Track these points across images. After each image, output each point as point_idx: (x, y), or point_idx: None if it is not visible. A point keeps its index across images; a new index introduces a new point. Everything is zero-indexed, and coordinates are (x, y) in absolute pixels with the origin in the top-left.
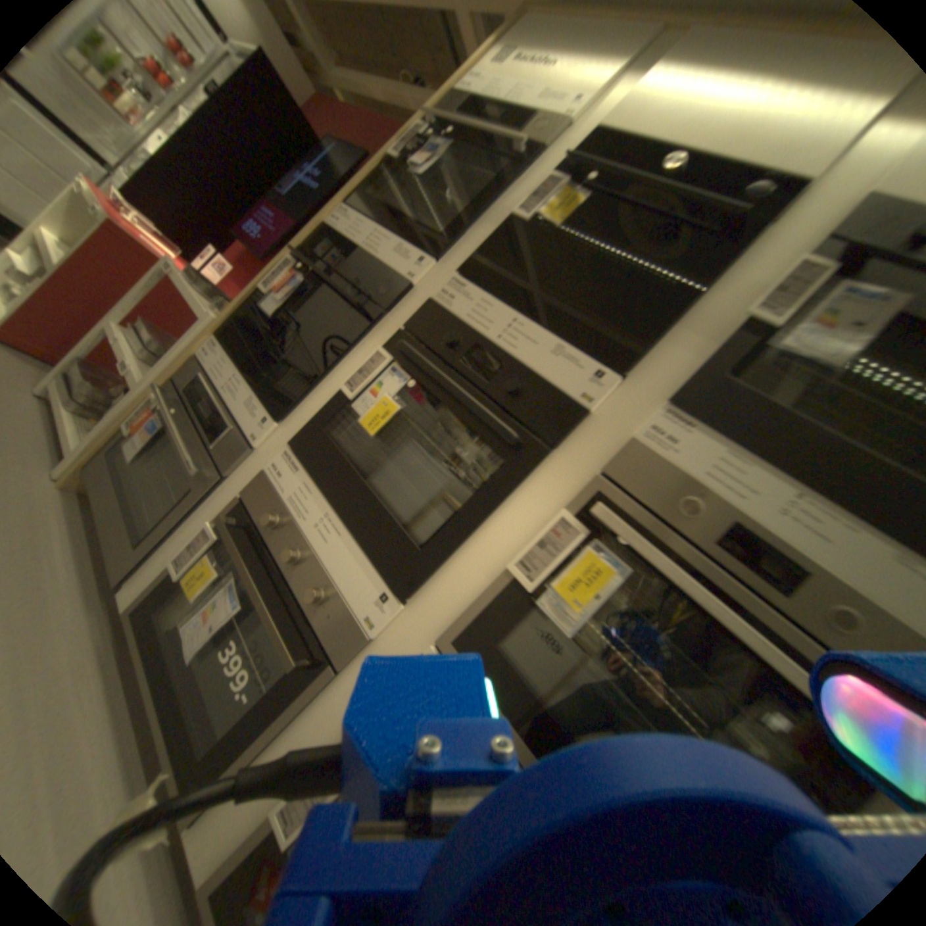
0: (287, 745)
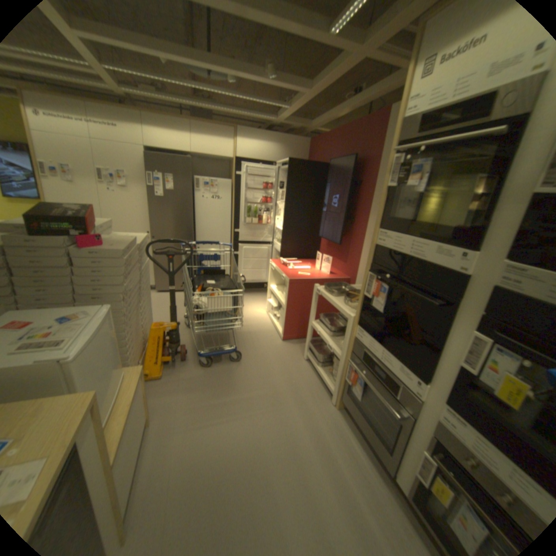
0: None
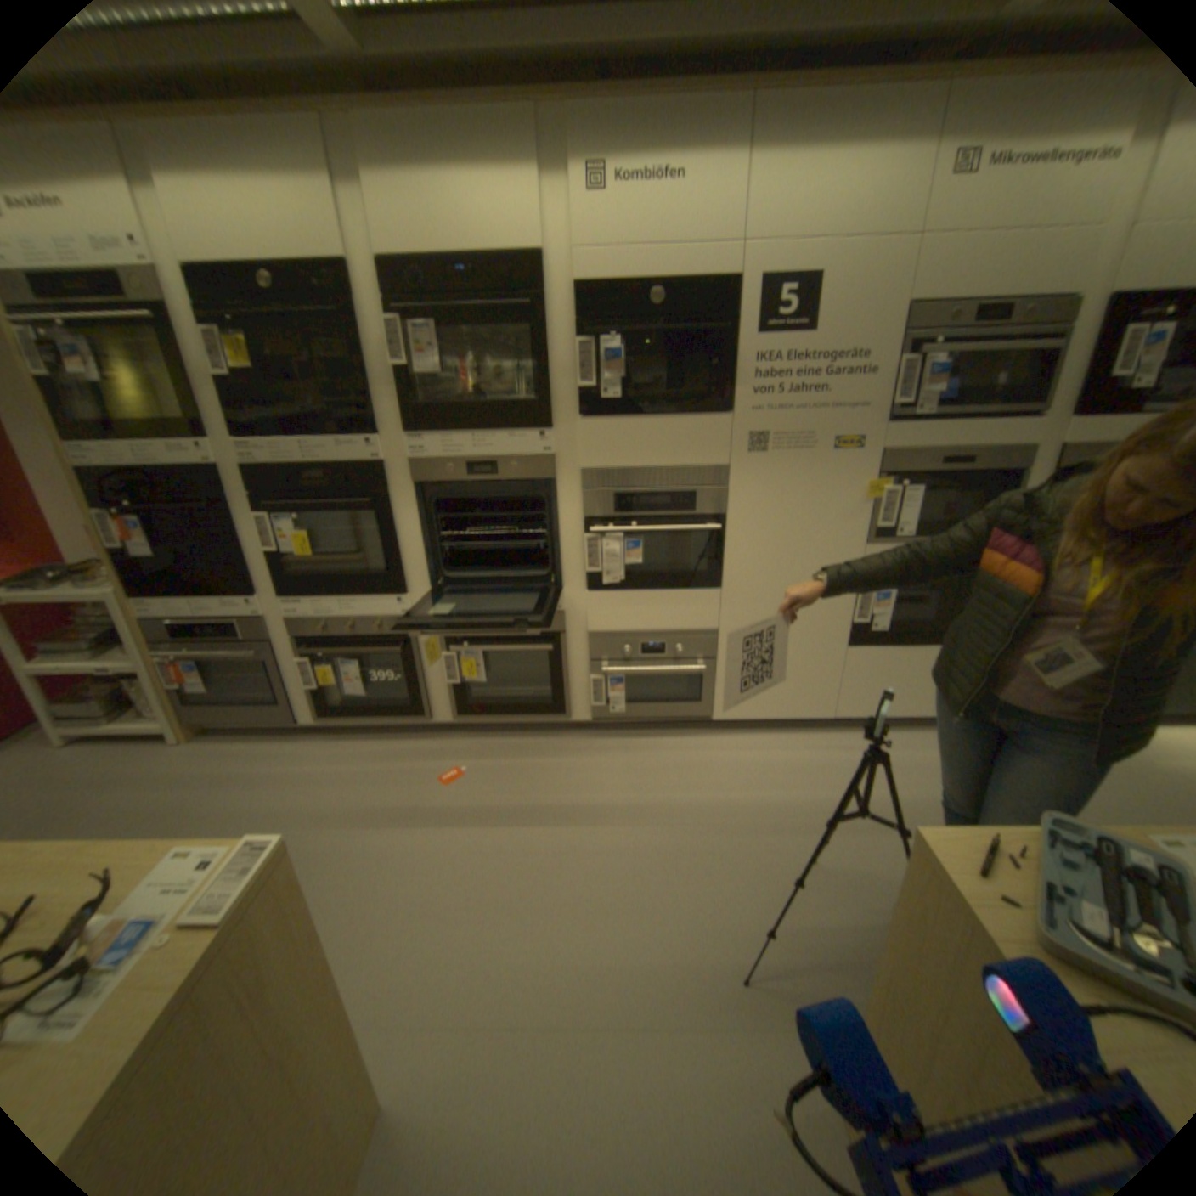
0: (426, 670)
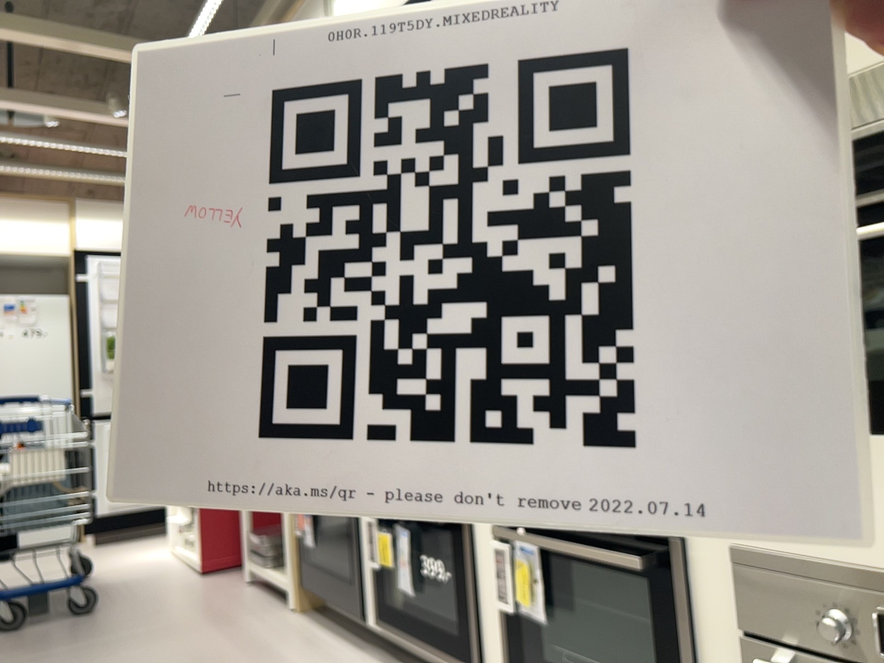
0: (482, 572)
